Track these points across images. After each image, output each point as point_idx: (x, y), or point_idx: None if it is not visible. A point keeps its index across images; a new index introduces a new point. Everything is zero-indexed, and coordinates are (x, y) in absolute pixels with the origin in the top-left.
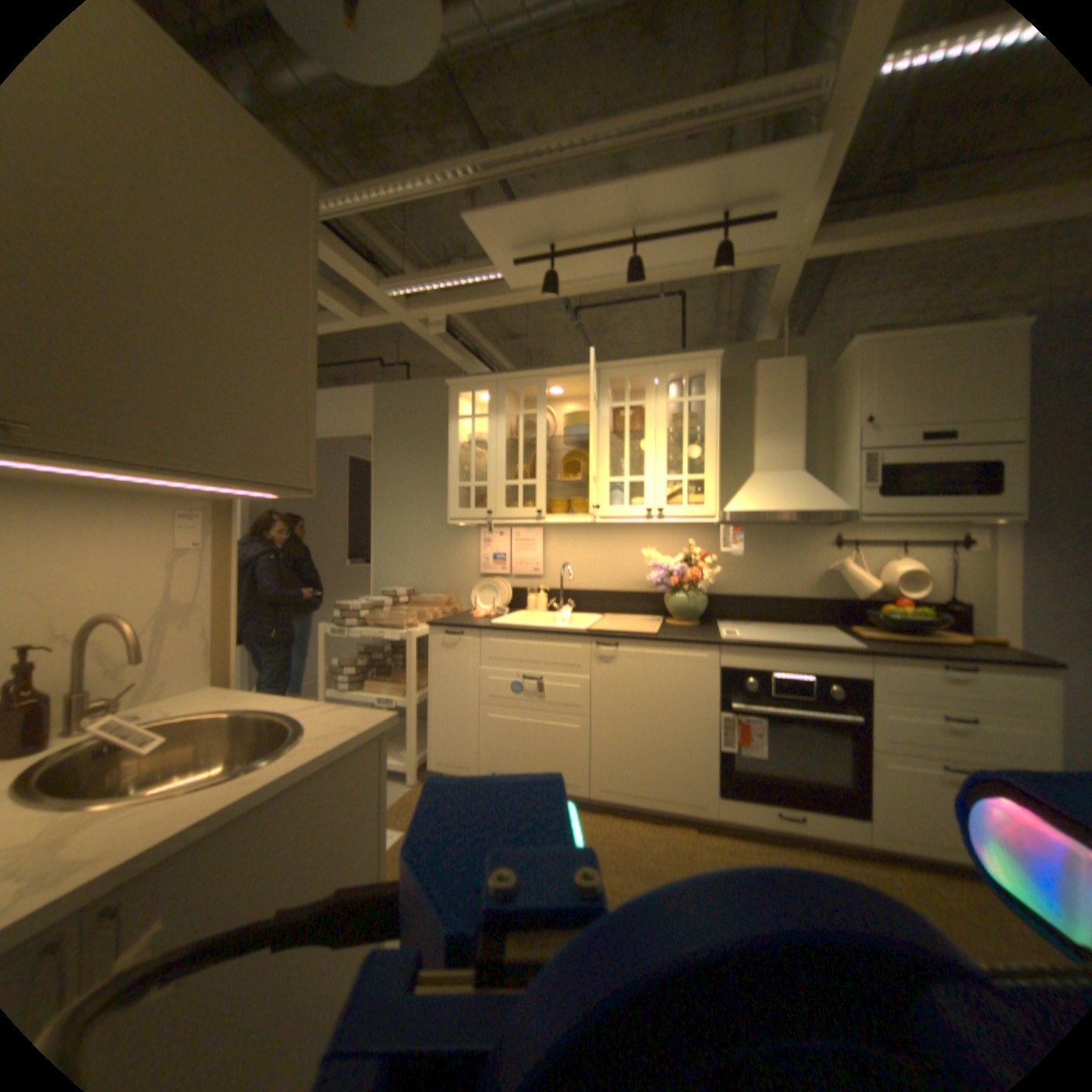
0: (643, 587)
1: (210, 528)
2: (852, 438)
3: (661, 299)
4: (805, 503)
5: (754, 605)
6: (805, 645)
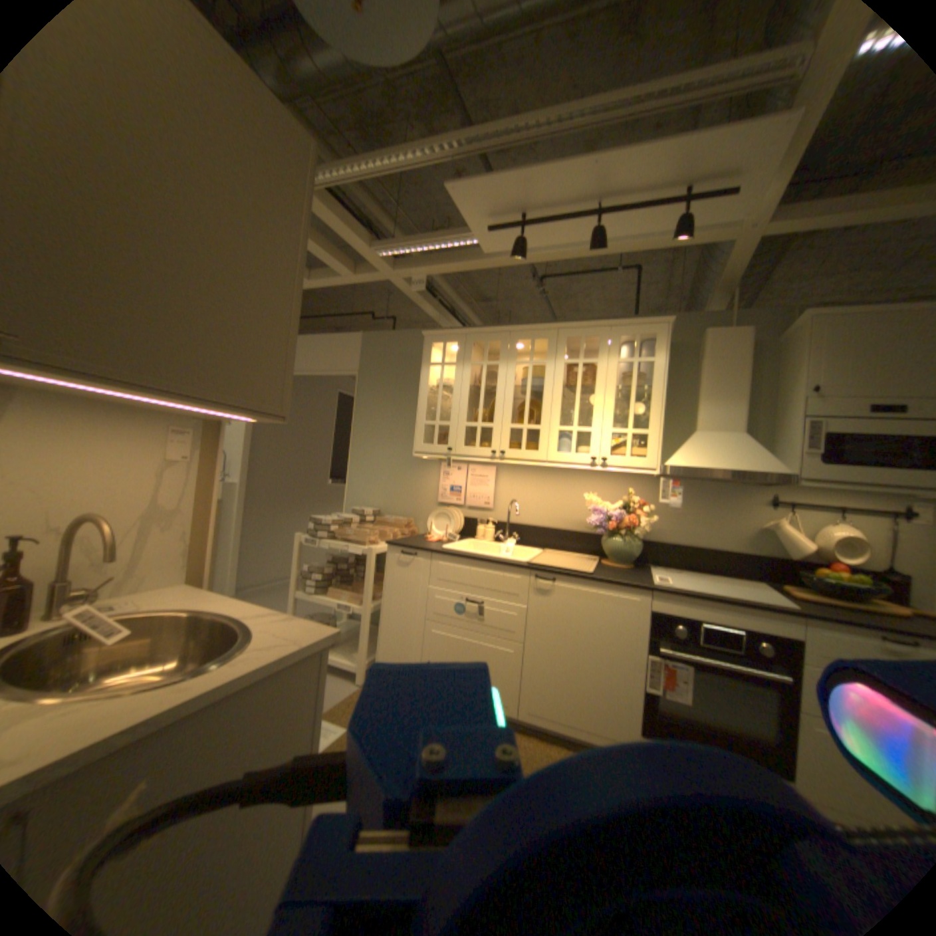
0: (584, 527)
1: (199, 444)
2: (796, 405)
3: (619, 271)
4: (746, 463)
5: (688, 554)
6: (737, 599)
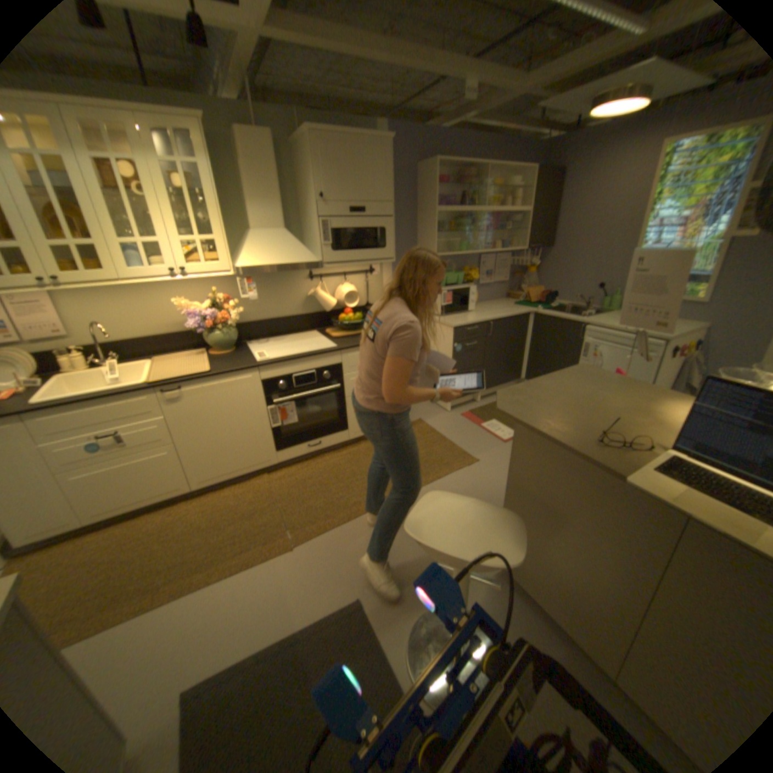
0: (181, 329)
1: None
2: (312, 208)
3: None
4: (292, 259)
5: (268, 327)
6: (307, 355)
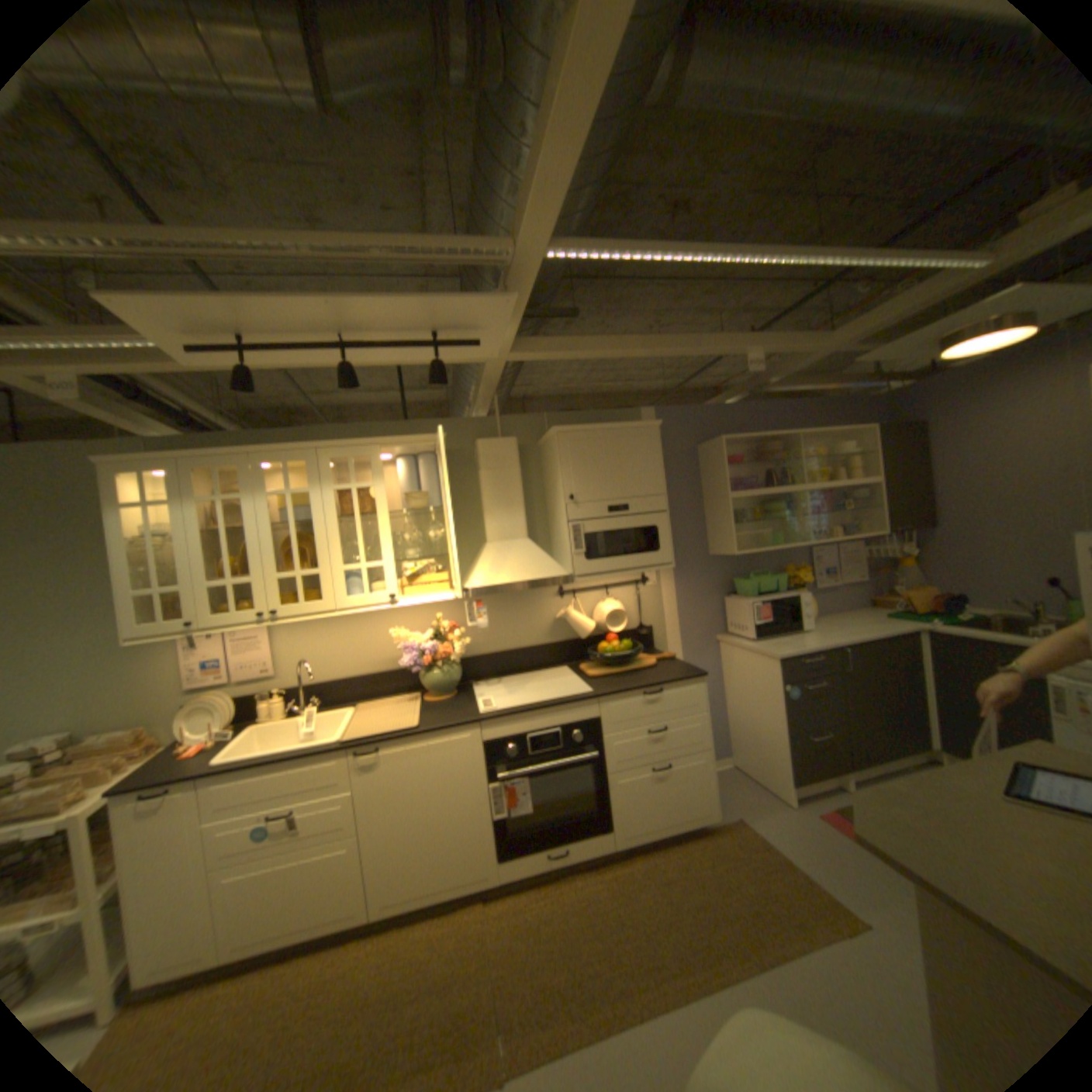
0: (398, 665)
1: None
2: (561, 512)
3: None
4: (534, 573)
5: (503, 661)
6: (550, 703)
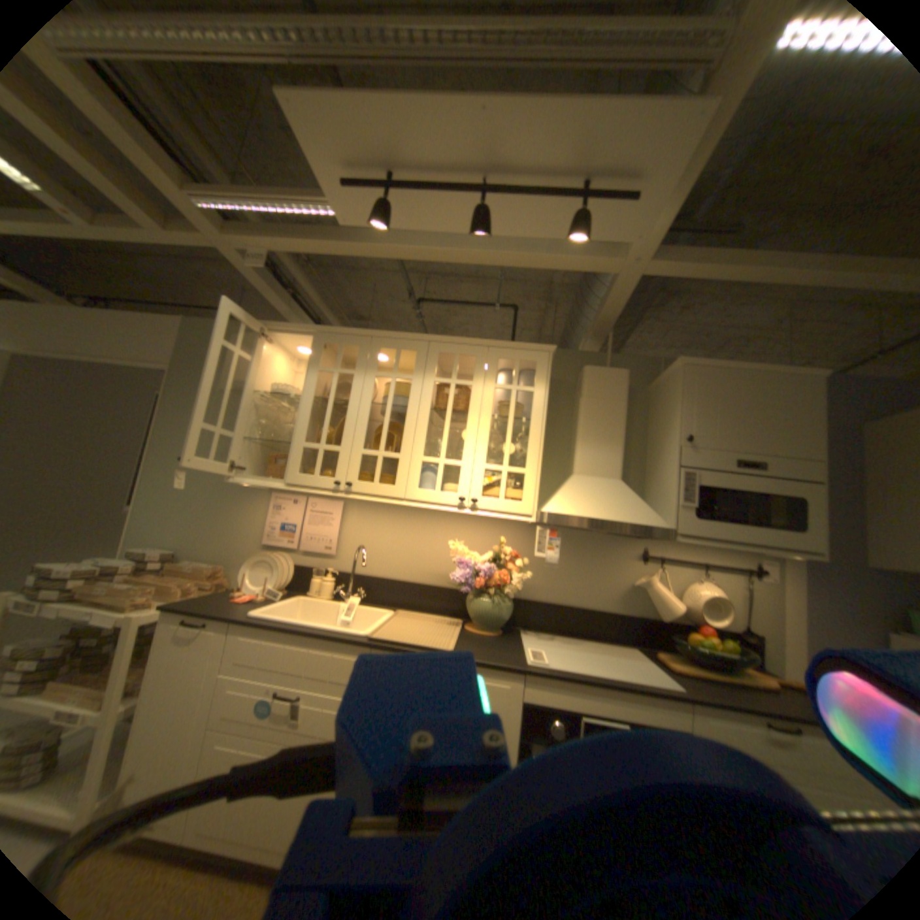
0: (447, 582)
1: None
2: (670, 455)
3: (497, 308)
4: (625, 514)
5: (560, 615)
6: (621, 683)
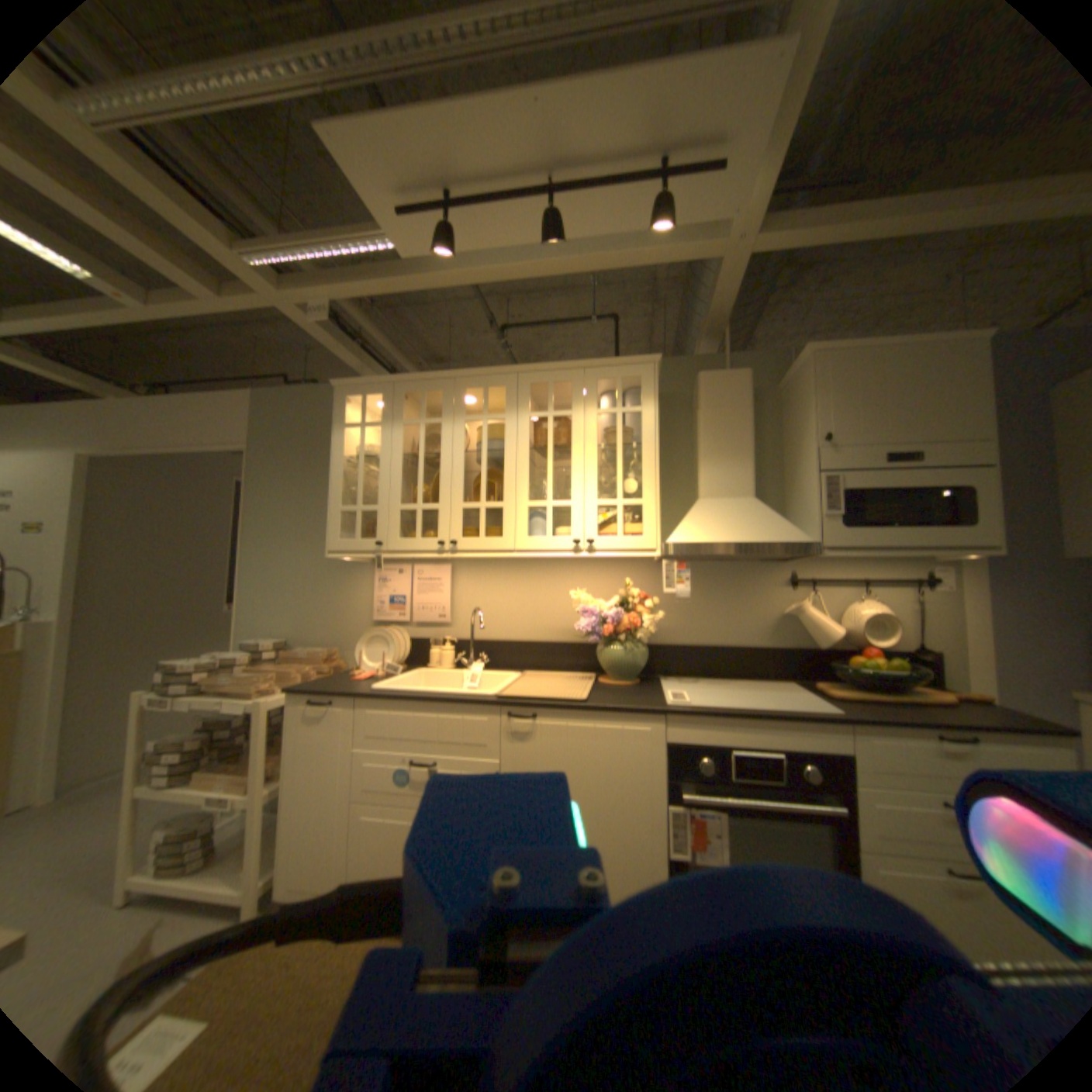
0: (573, 635)
1: None
2: (807, 459)
3: (593, 320)
4: (760, 533)
5: (702, 656)
6: (770, 711)
